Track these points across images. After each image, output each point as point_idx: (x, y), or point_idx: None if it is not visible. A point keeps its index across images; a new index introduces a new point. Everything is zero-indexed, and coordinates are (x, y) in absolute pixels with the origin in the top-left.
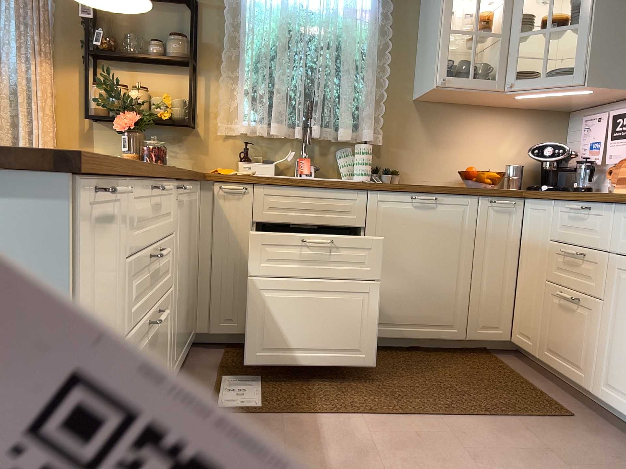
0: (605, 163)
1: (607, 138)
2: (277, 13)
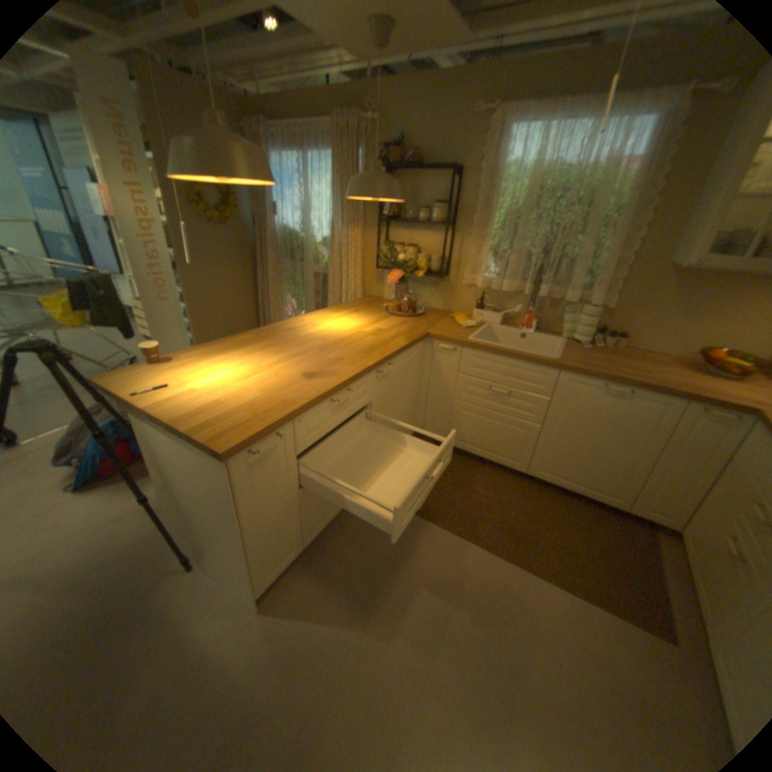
0: None
1: None
2: (532, 169)
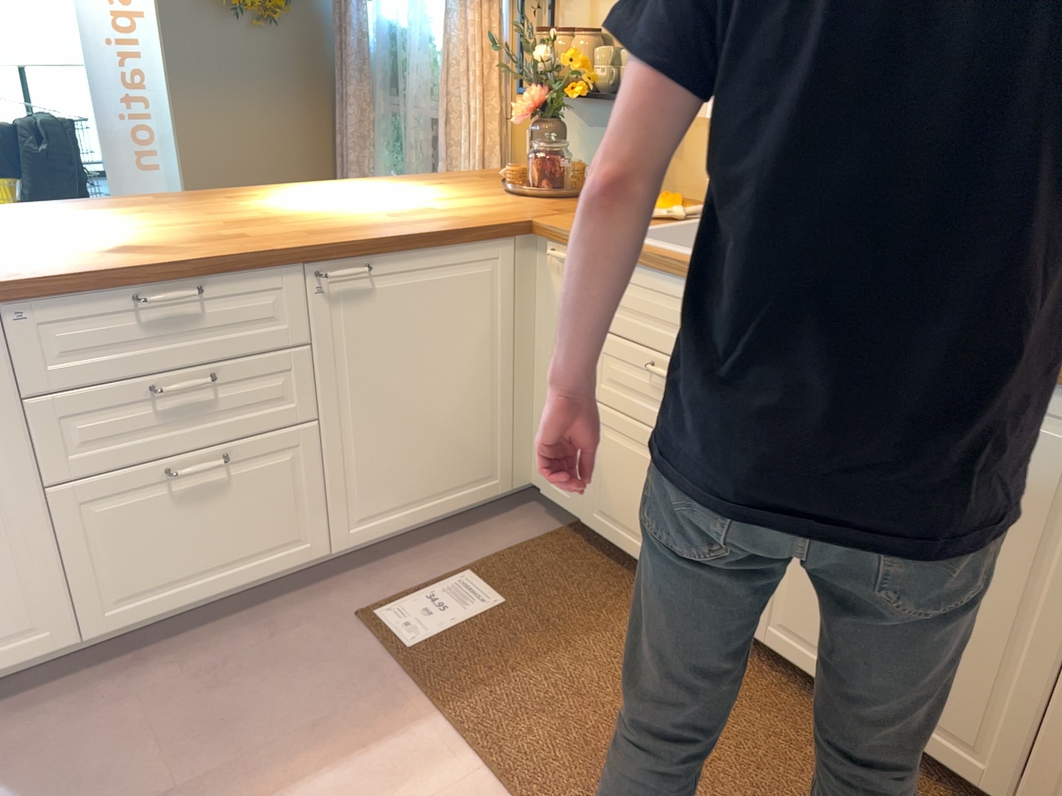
0: None
1: None
2: None
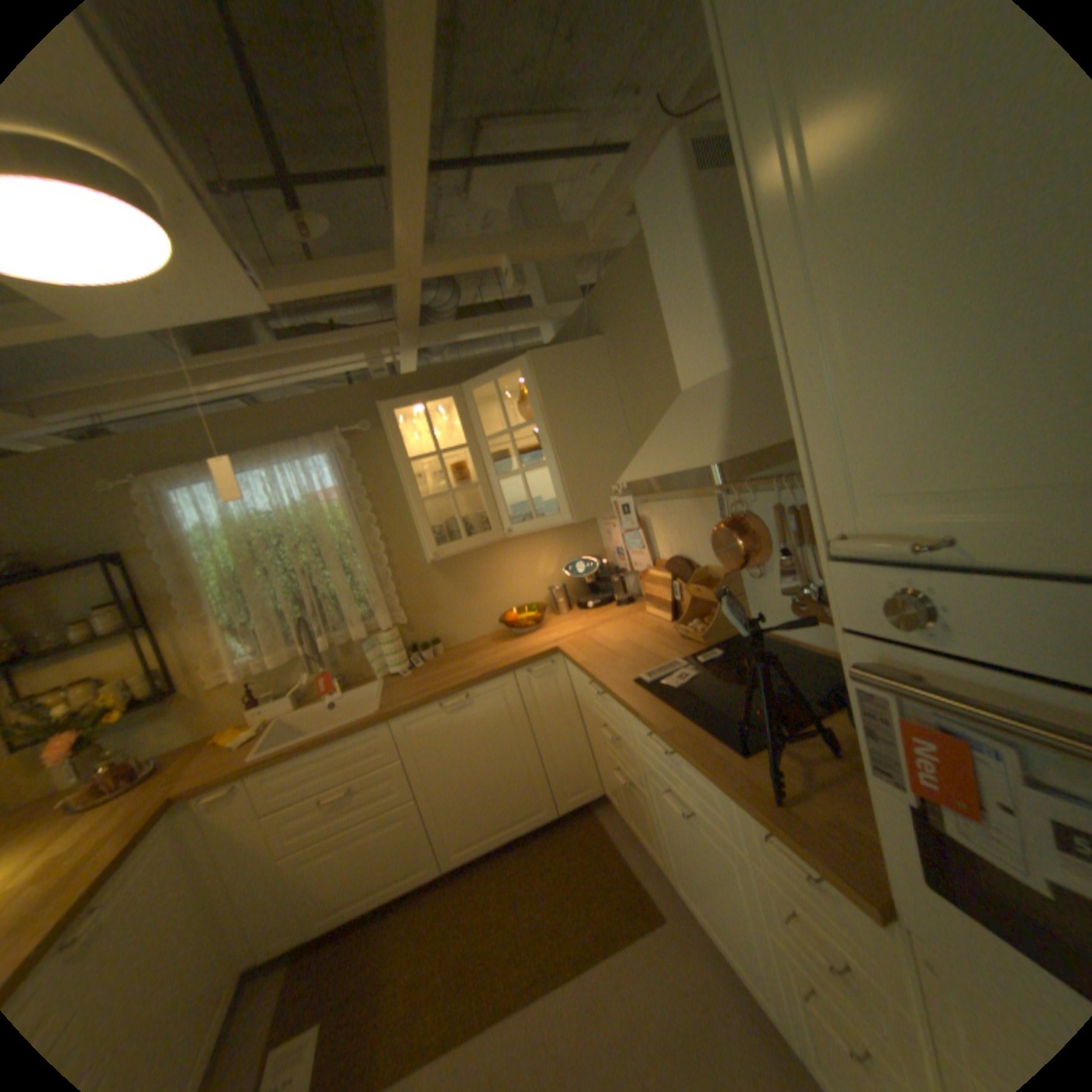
0: (635, 566)
1: (627, 540)
2: (224, 529)
